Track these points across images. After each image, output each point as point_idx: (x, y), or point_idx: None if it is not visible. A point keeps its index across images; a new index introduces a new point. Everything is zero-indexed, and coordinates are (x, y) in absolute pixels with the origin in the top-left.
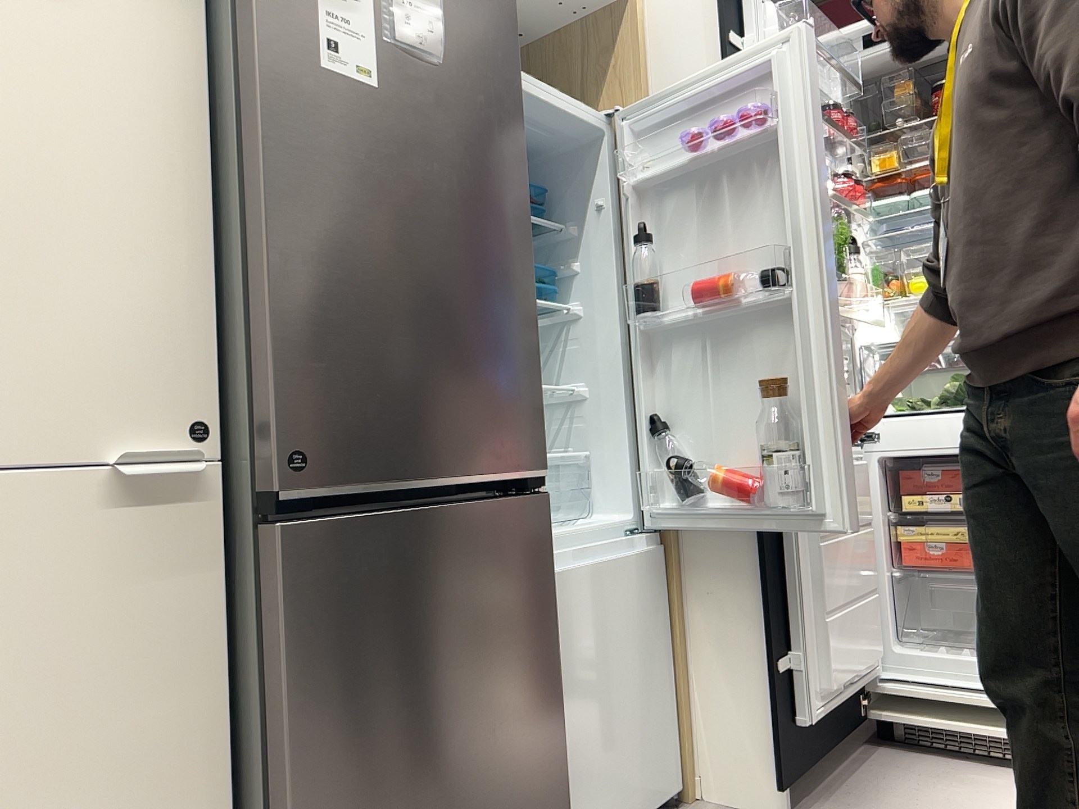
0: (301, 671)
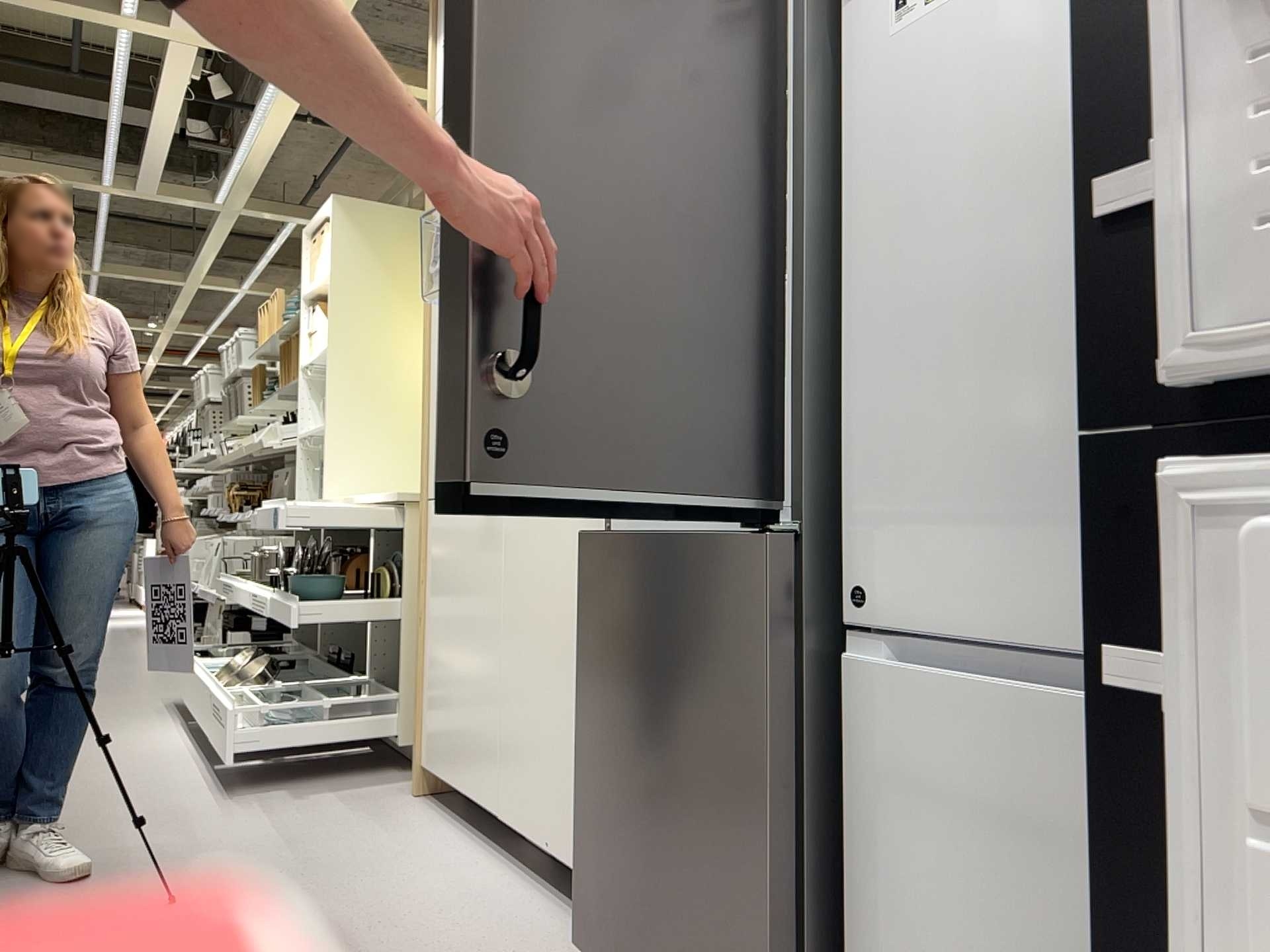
0: (584, 642)
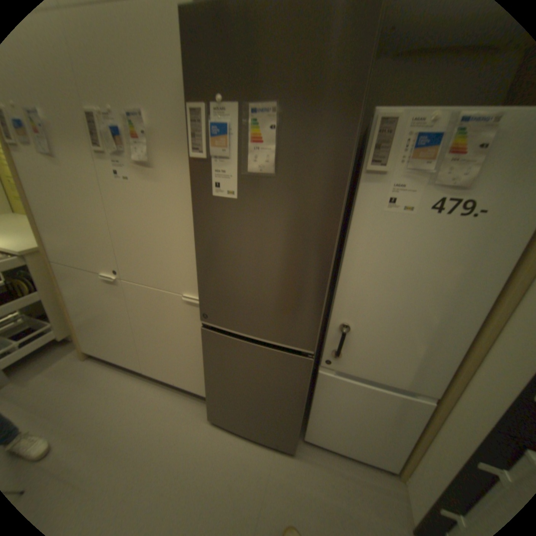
0: (207, 357)
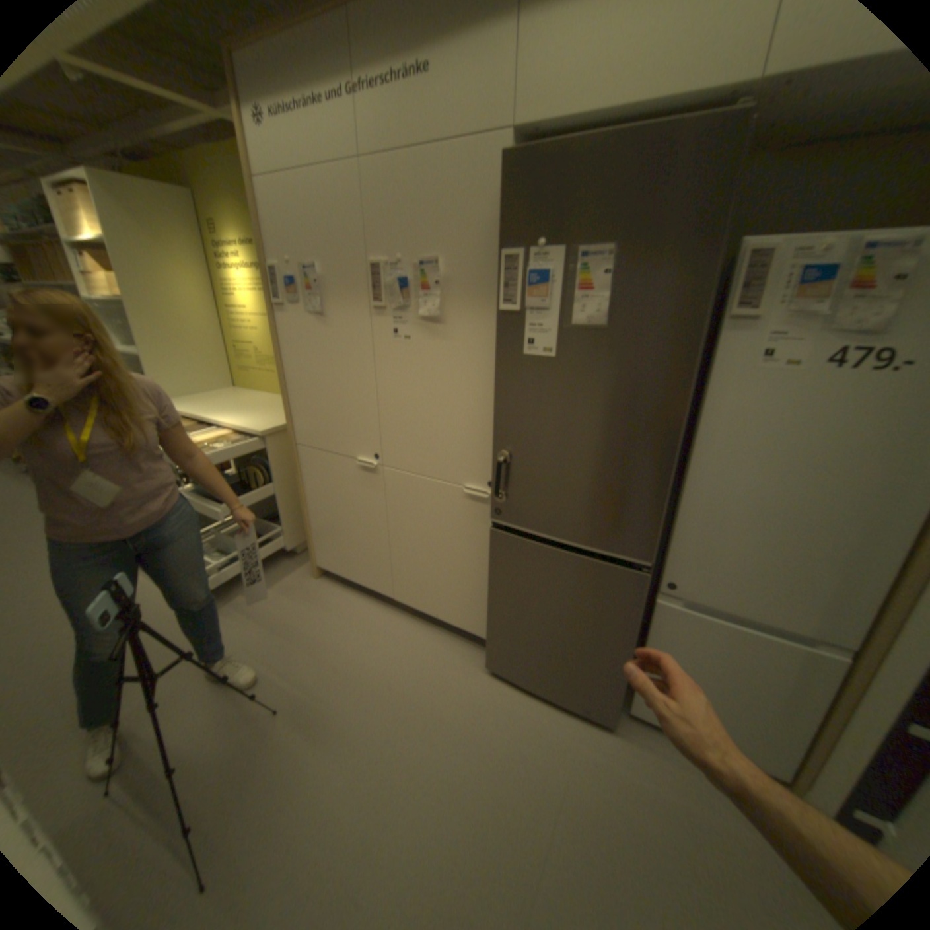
0: (495, 571)
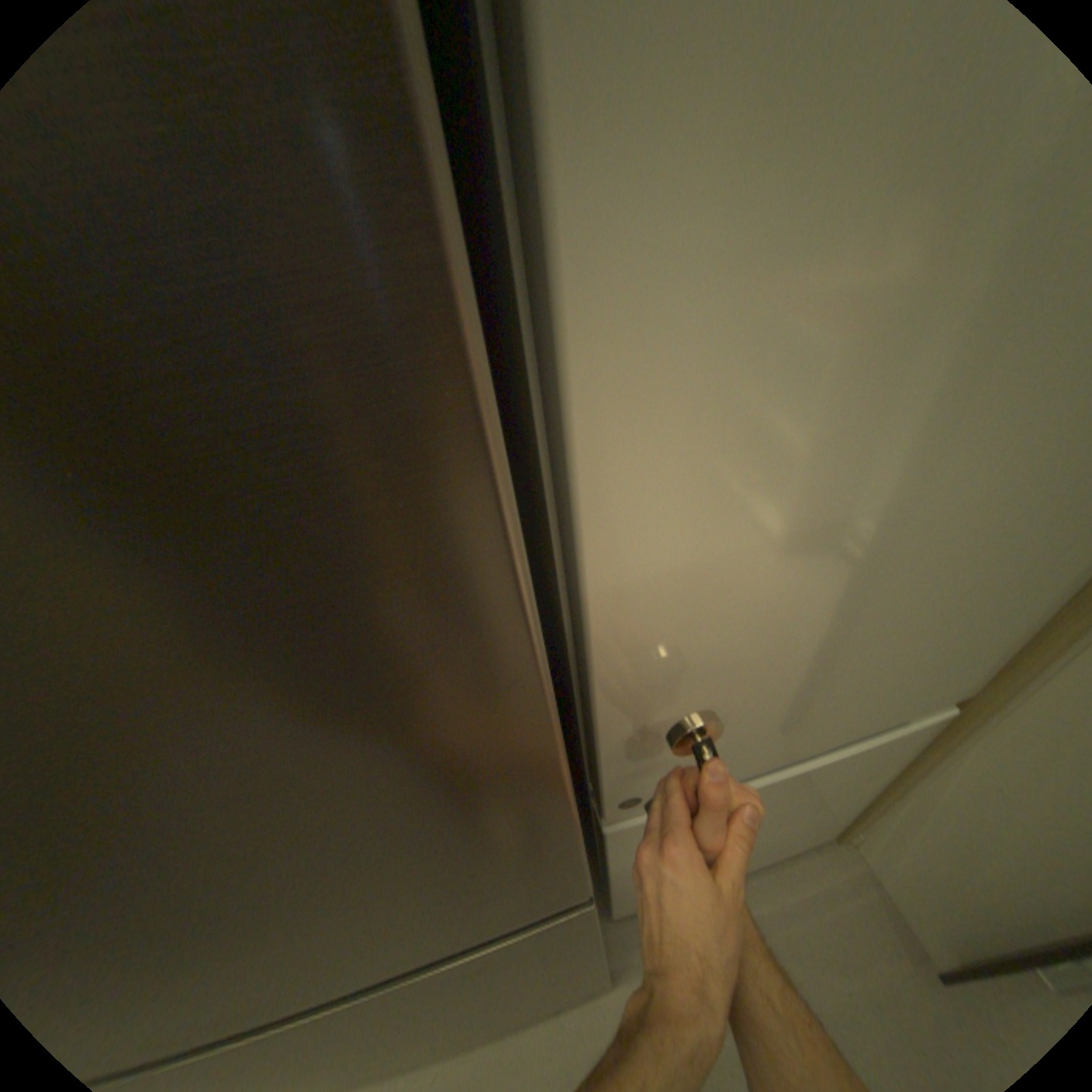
0: None
